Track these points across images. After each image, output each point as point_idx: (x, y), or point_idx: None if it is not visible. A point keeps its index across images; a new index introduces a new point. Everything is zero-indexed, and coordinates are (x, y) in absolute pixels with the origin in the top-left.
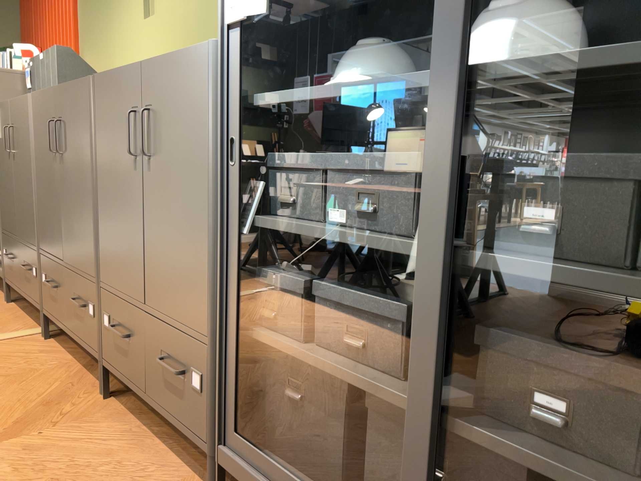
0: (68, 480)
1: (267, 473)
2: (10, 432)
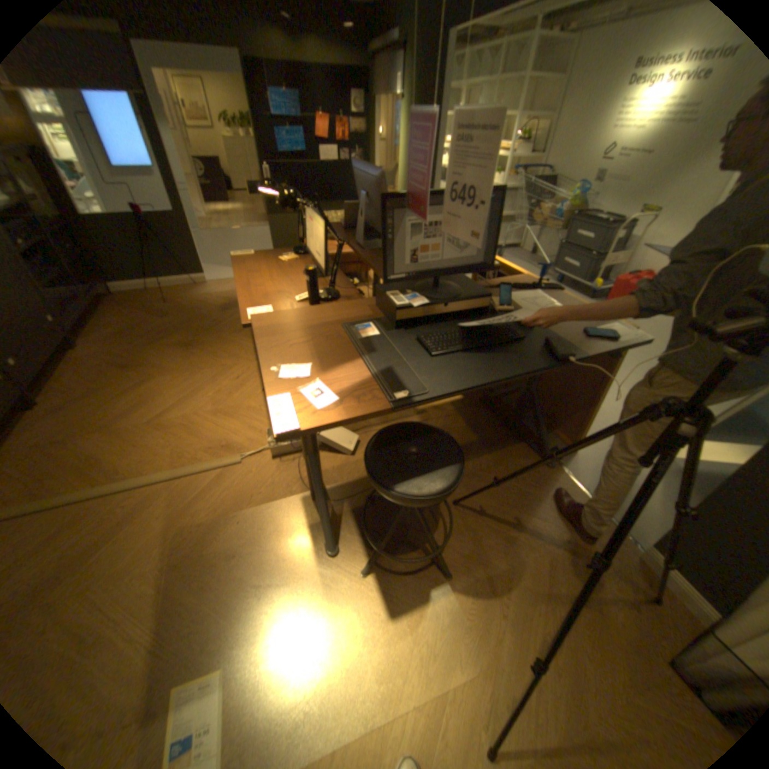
0: (95, 368)
1: (69, 316)
2: (90, 394)
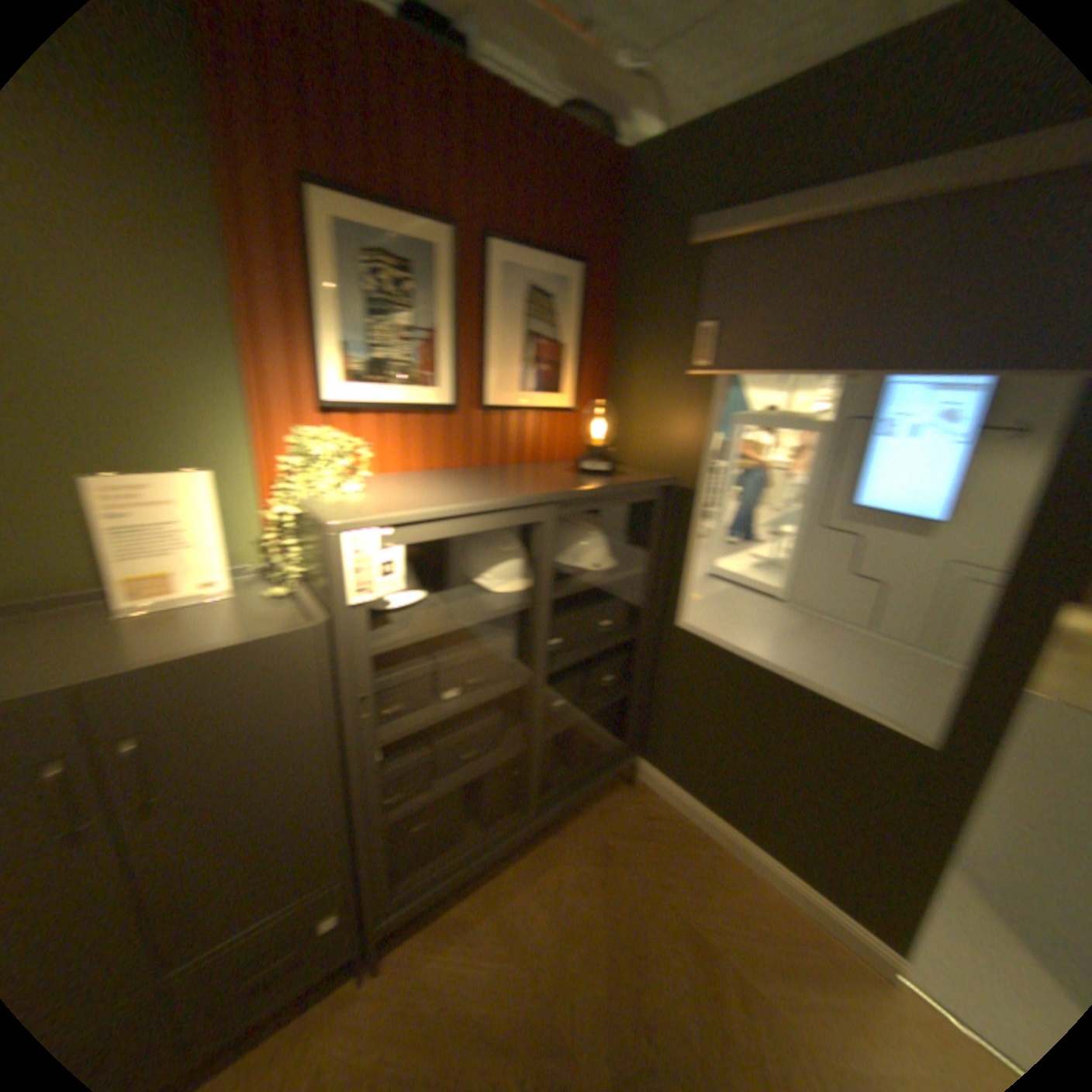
0: None
1: (427, 883)
2: None
